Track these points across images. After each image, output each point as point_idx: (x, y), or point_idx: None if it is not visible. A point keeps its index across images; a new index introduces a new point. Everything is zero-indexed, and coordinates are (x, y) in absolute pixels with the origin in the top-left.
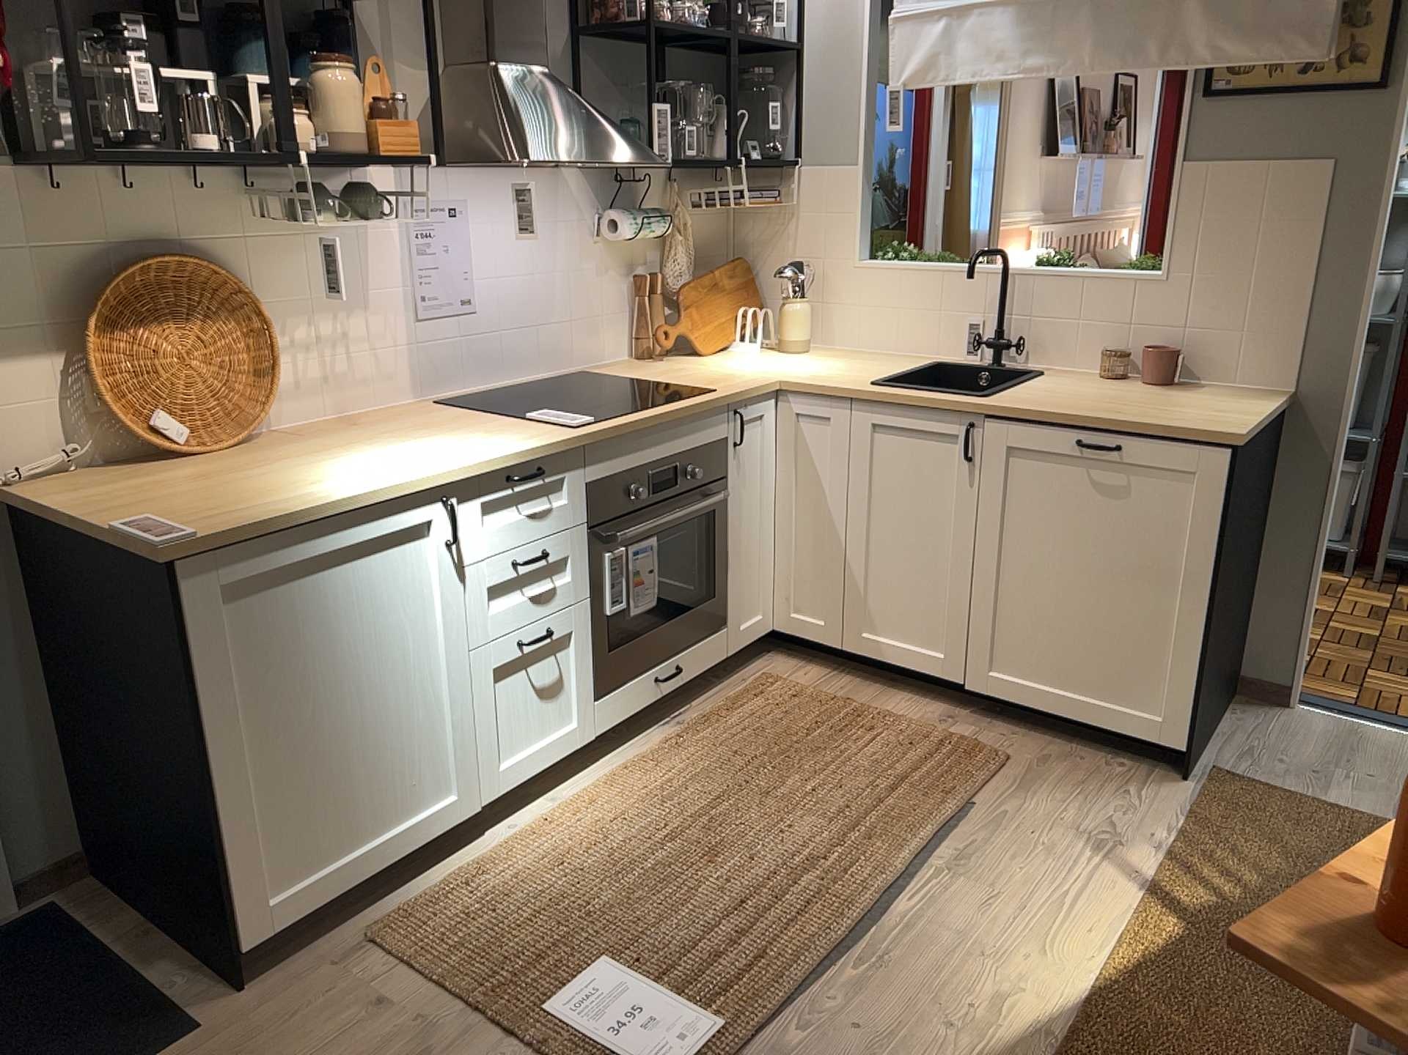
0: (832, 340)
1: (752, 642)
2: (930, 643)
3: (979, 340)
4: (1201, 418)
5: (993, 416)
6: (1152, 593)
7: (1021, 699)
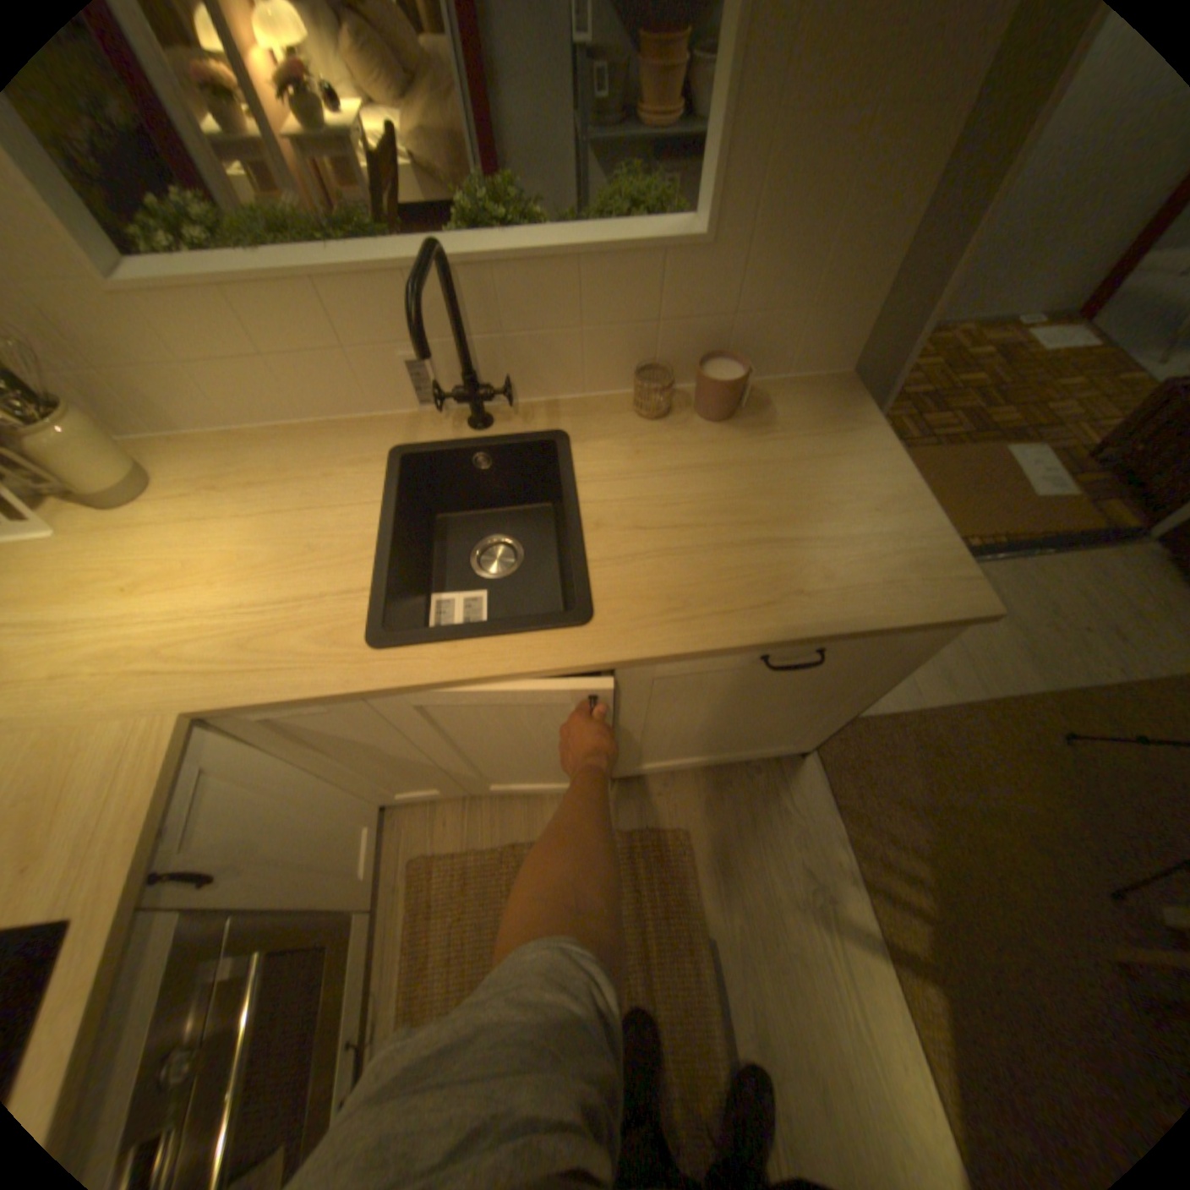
0: (162, 426)
1: (367, 863)
2: (560, 773)
3: (432, 393)
4: (895, 564)
5: (625, 666)
6: (806, 710)
7: (661, 773)
